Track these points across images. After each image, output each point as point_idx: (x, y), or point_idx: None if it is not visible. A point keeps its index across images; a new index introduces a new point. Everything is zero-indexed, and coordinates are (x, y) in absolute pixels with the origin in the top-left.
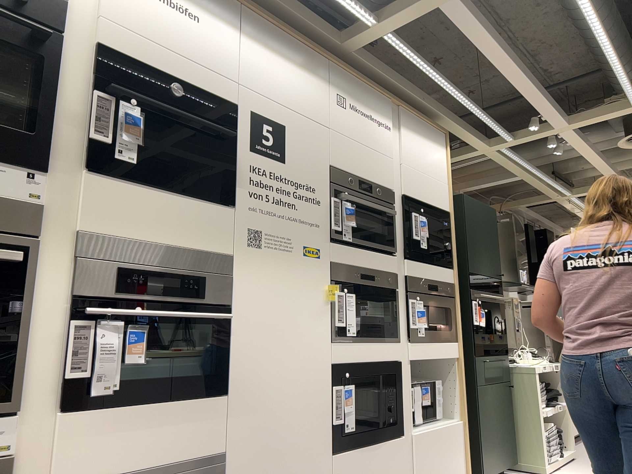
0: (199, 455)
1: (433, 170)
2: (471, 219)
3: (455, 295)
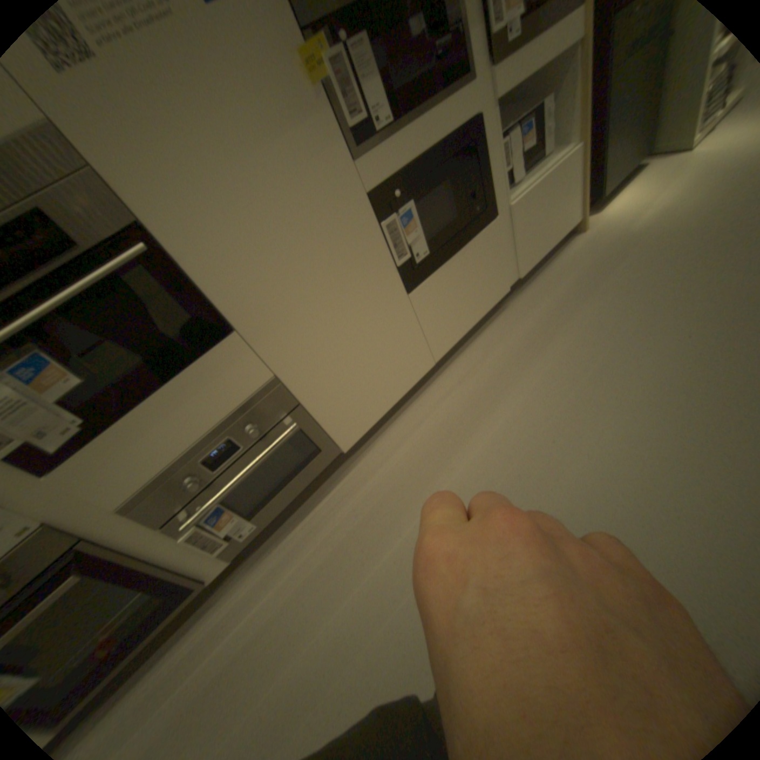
0: (245, 399)
1: None
2: None
3: None
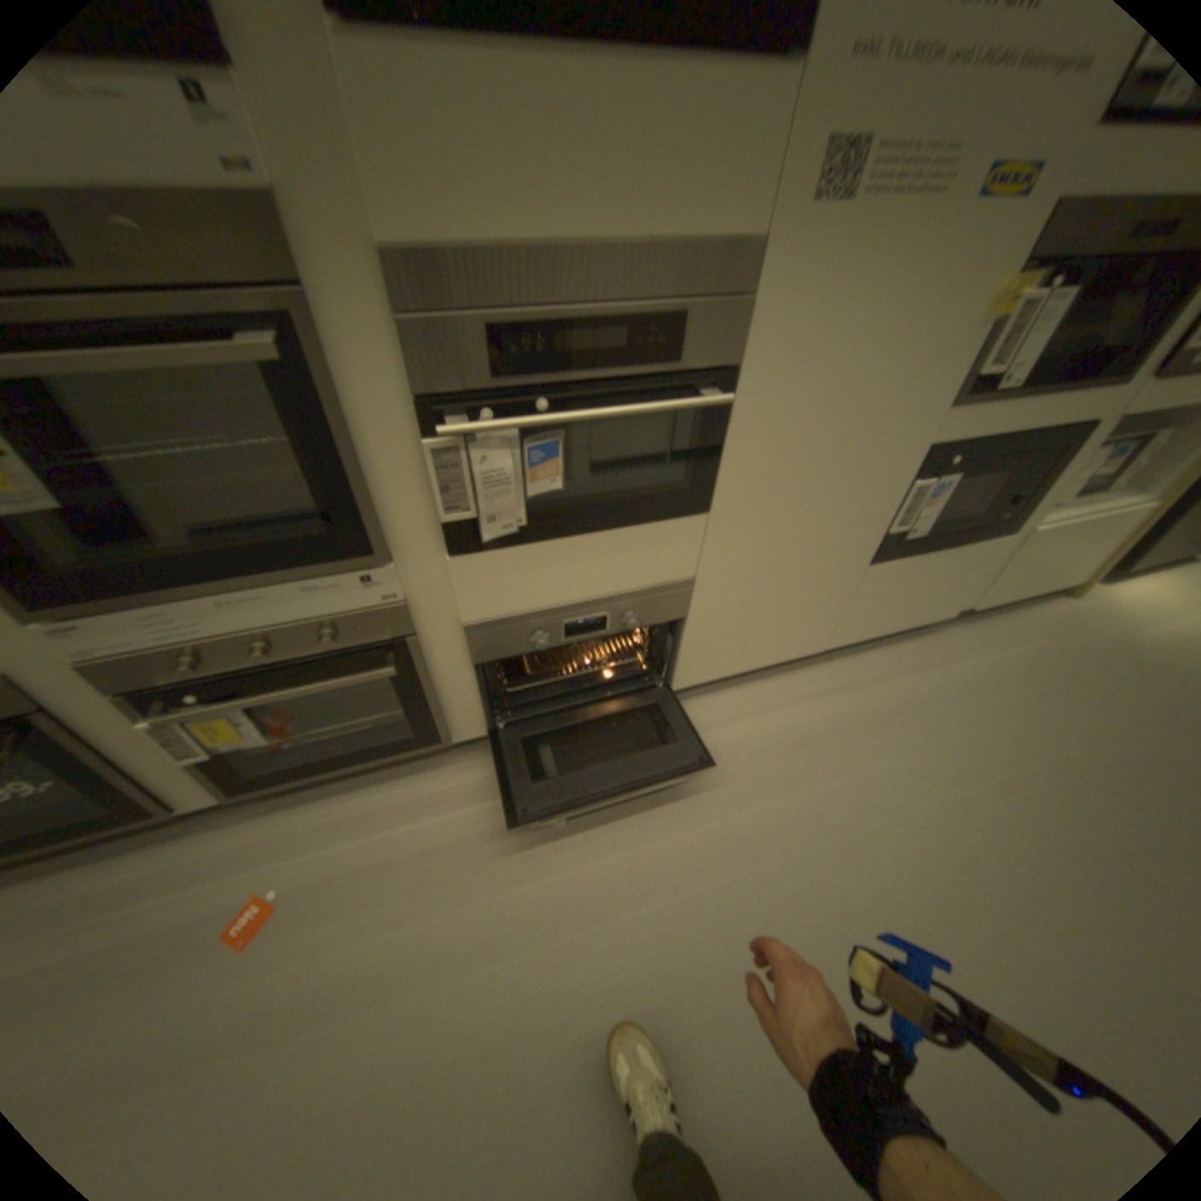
0: (654, 582)
1: None
2: None
3: None
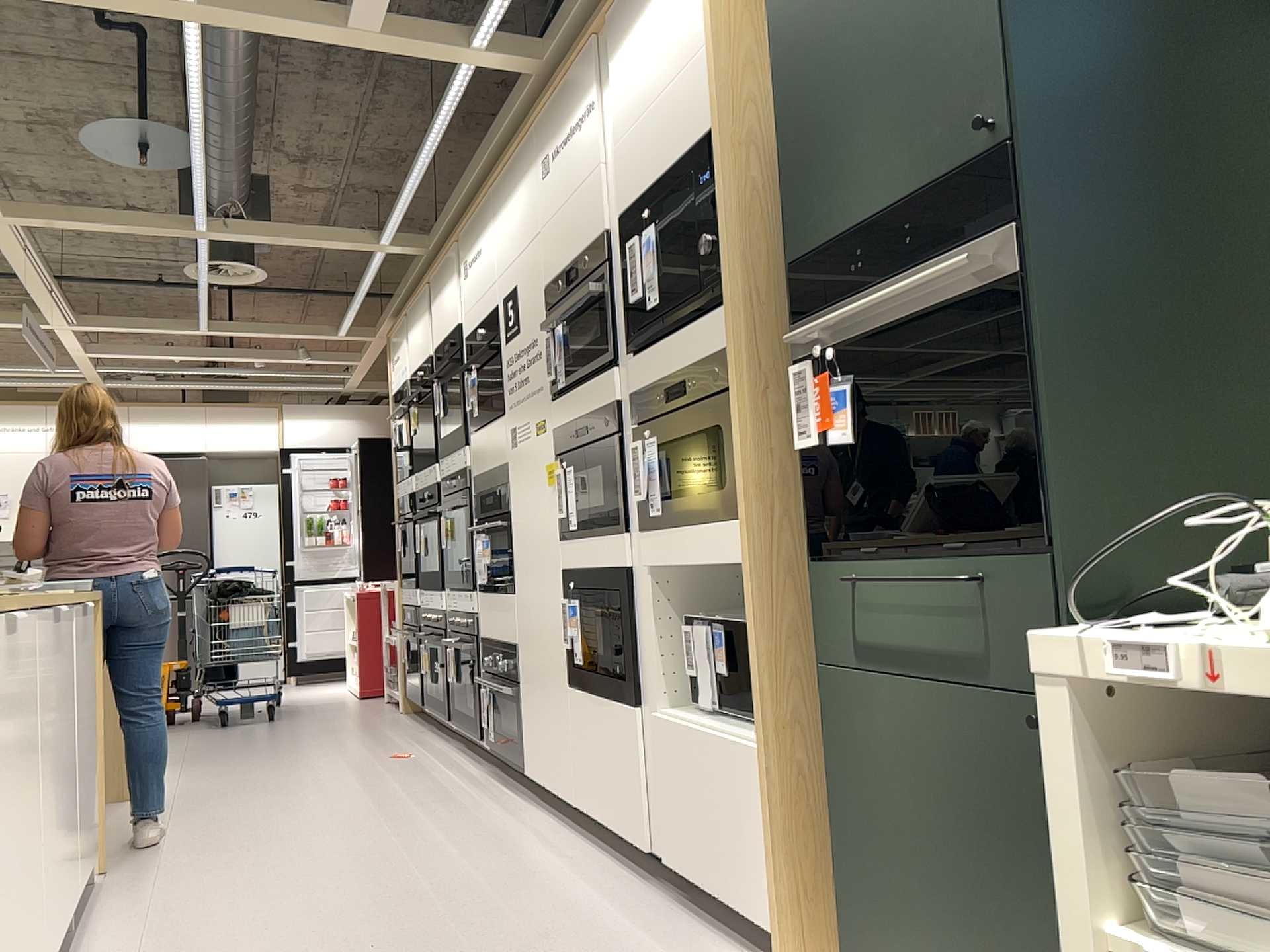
0: (508, 641)
1: (674, 54)
2: (810, 30)
3: (740, 376)
